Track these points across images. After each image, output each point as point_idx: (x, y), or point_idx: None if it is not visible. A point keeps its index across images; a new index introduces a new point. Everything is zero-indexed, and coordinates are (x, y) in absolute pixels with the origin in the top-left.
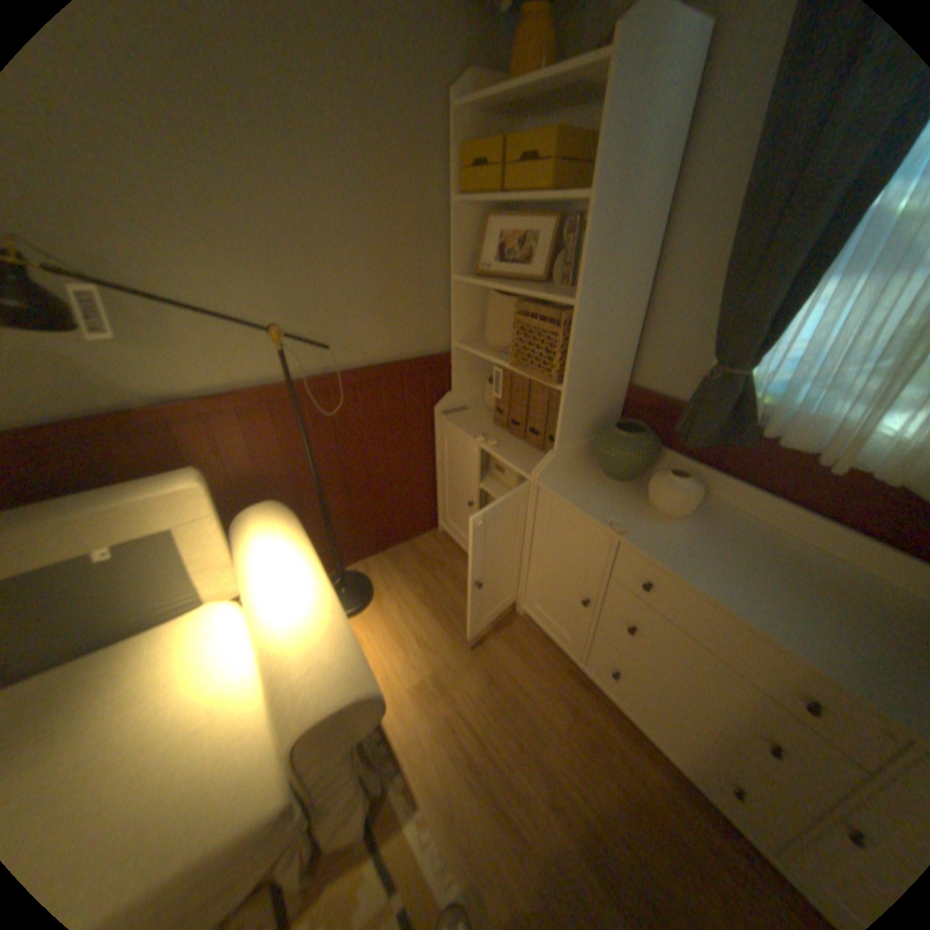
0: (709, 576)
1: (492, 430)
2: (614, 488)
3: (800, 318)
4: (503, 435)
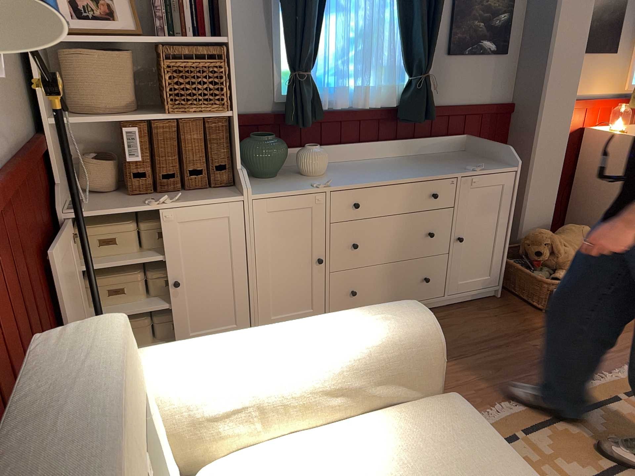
0: (371, 178)
1: (141, 198)
2: (278, 179)
3: (320, 37)
4: (157, 195)
